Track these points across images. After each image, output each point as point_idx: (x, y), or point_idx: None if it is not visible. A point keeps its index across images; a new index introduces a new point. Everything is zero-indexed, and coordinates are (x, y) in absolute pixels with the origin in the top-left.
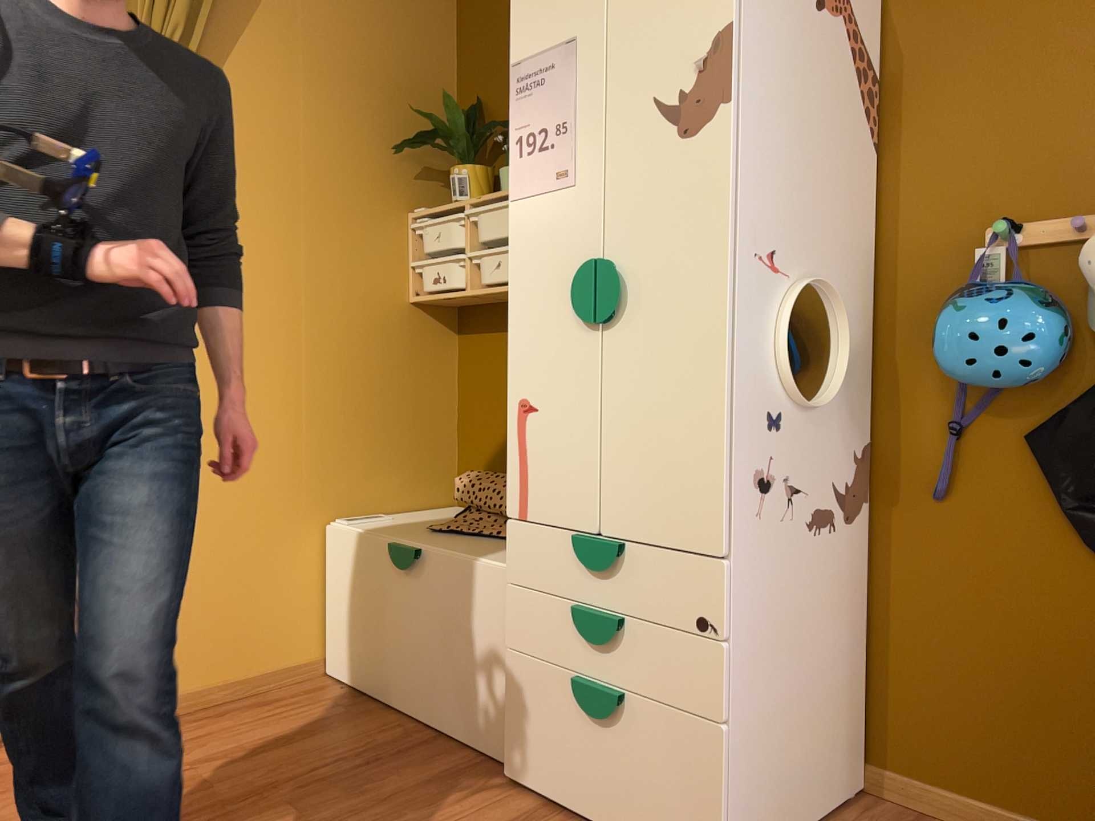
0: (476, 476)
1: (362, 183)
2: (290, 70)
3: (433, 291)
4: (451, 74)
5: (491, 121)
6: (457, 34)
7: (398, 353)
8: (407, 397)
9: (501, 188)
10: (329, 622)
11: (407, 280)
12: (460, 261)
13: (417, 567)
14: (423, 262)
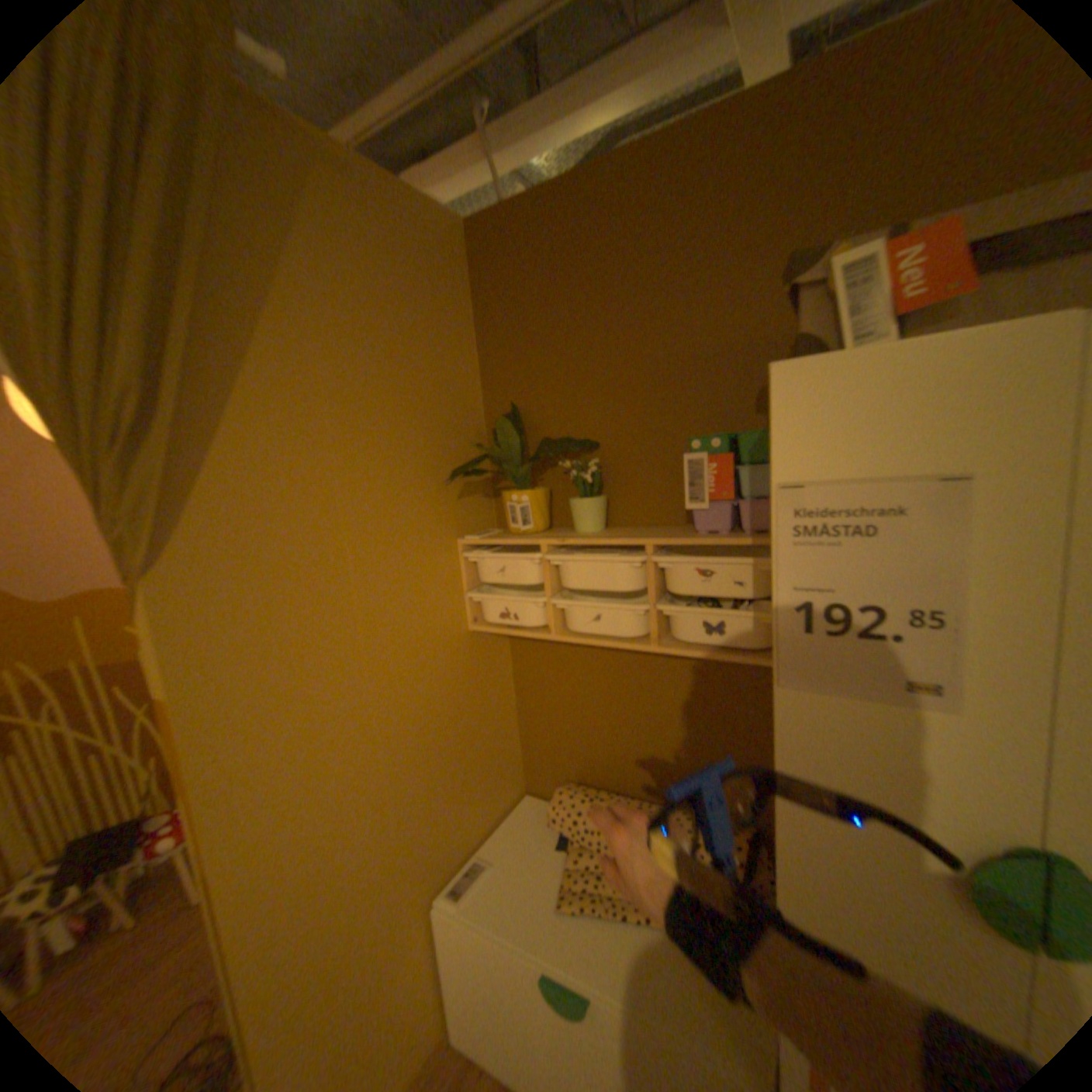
0: (574, 805)
1: (411, 525)
2: (311, 410)
3: (502, 625)
4: (474, 374)
5: (532, 429)
6: (474, 327)
7: (468, 686)
8: (479, 724)
9: (572, 515)
10: (452, 1000)
11: (466, 609)
12: (537, 601)
13: (588, 1015)
14: (487, 595)
